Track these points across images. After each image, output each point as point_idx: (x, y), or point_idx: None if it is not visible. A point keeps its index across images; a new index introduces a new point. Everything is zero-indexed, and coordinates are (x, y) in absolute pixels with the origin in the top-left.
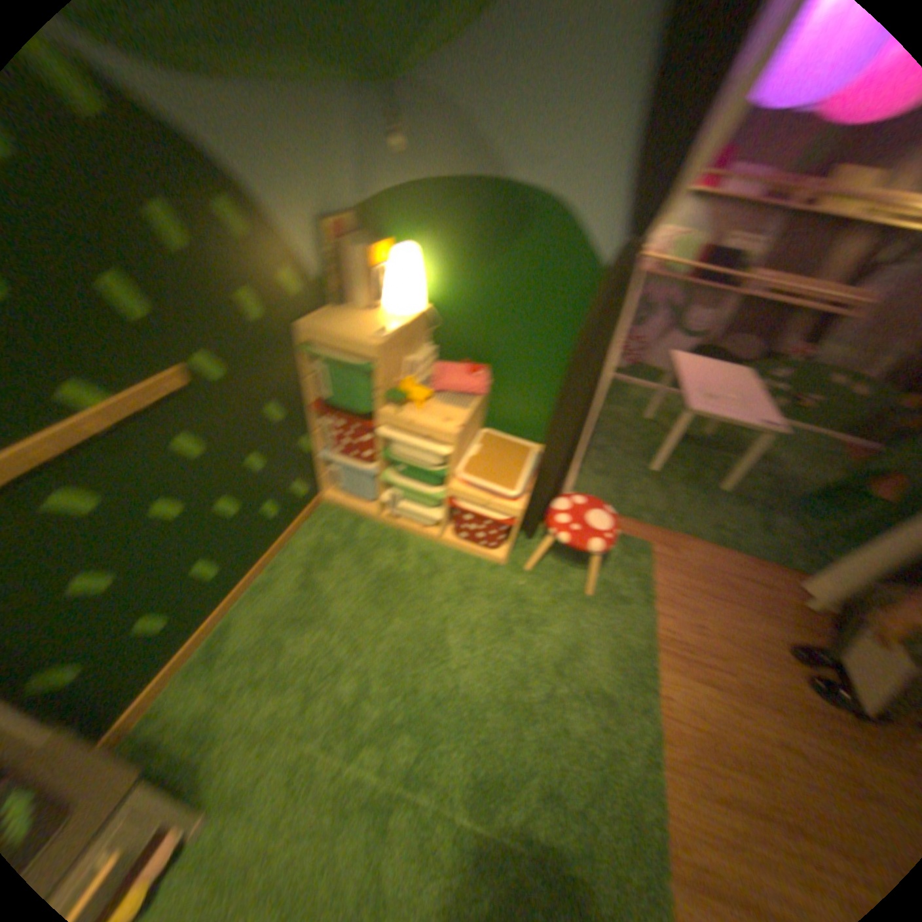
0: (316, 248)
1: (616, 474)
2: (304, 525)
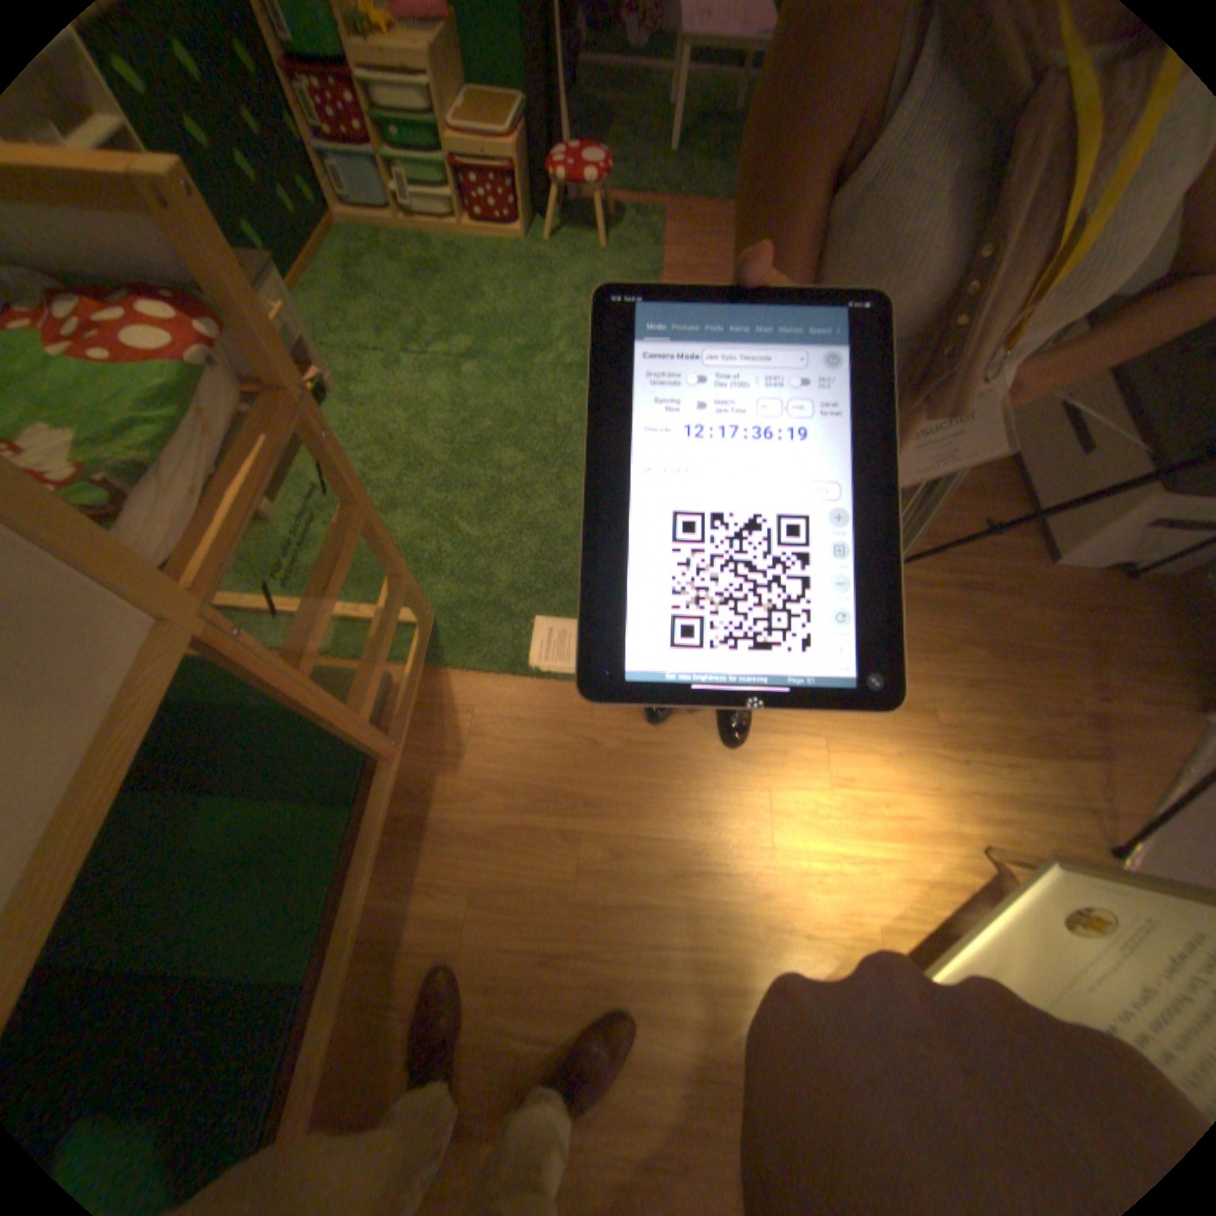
0: None
1: (632, 158)
2: (322, 240)
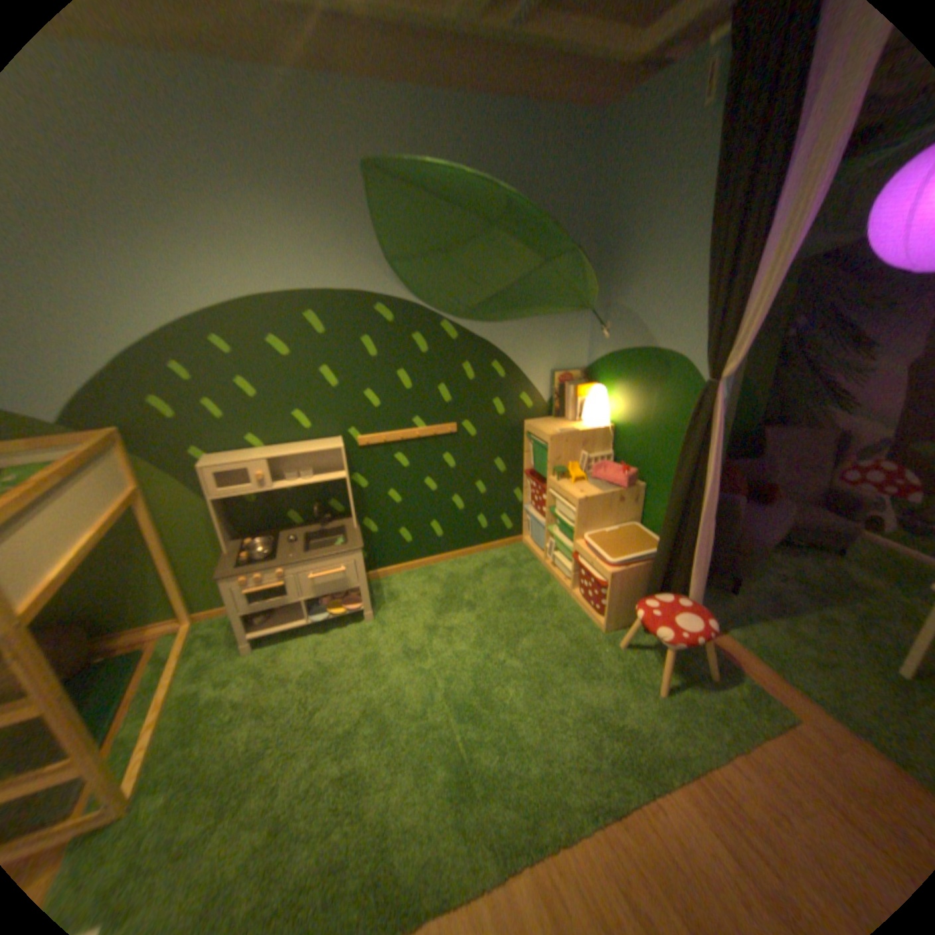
0: (545, 387)
1: (824, 649)
2: (500, 549)
